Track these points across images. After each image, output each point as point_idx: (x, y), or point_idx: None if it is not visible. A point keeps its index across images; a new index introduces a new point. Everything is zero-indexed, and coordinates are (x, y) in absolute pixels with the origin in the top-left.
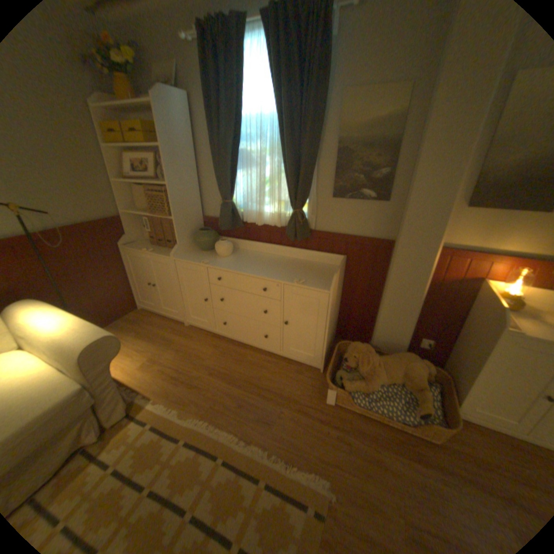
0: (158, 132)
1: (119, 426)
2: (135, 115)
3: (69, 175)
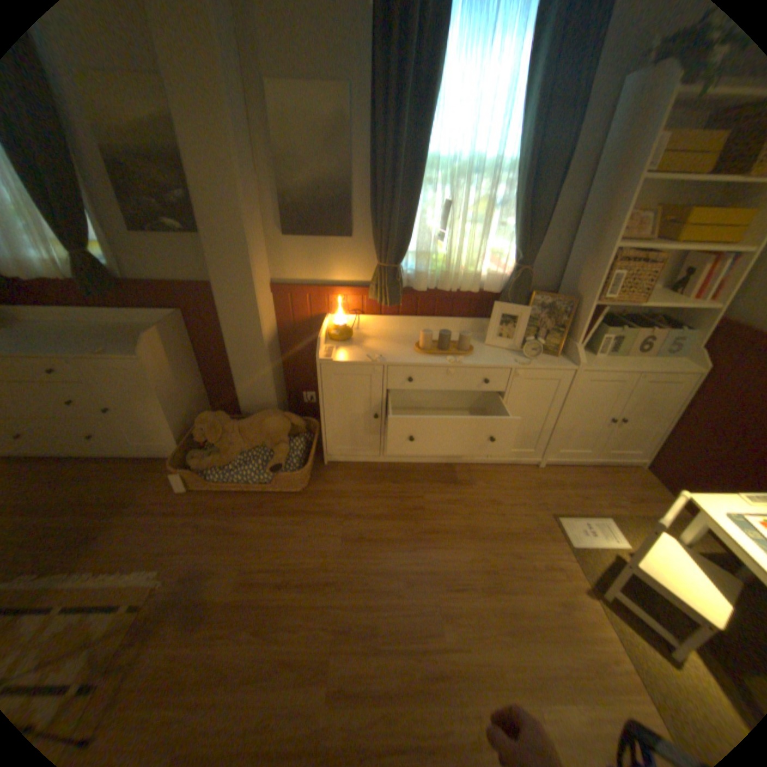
0: None
1: None
2: None
3: None
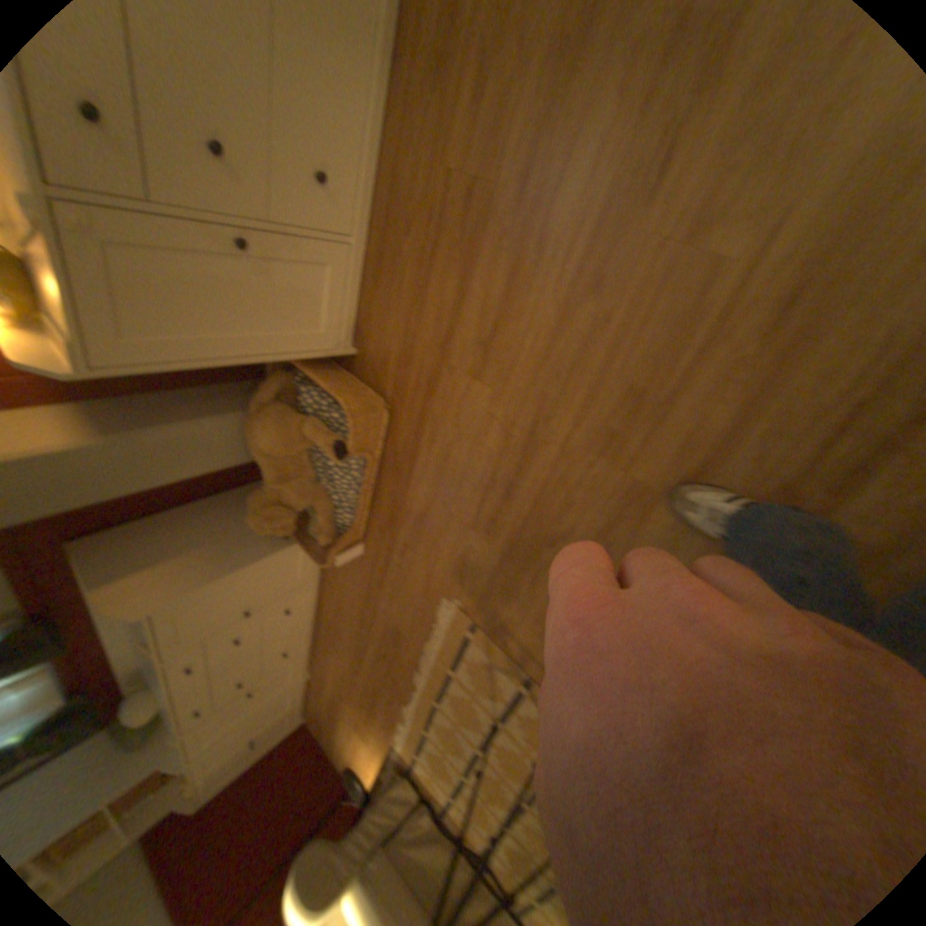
0: None
1: (411, 779)
2: None
3: None
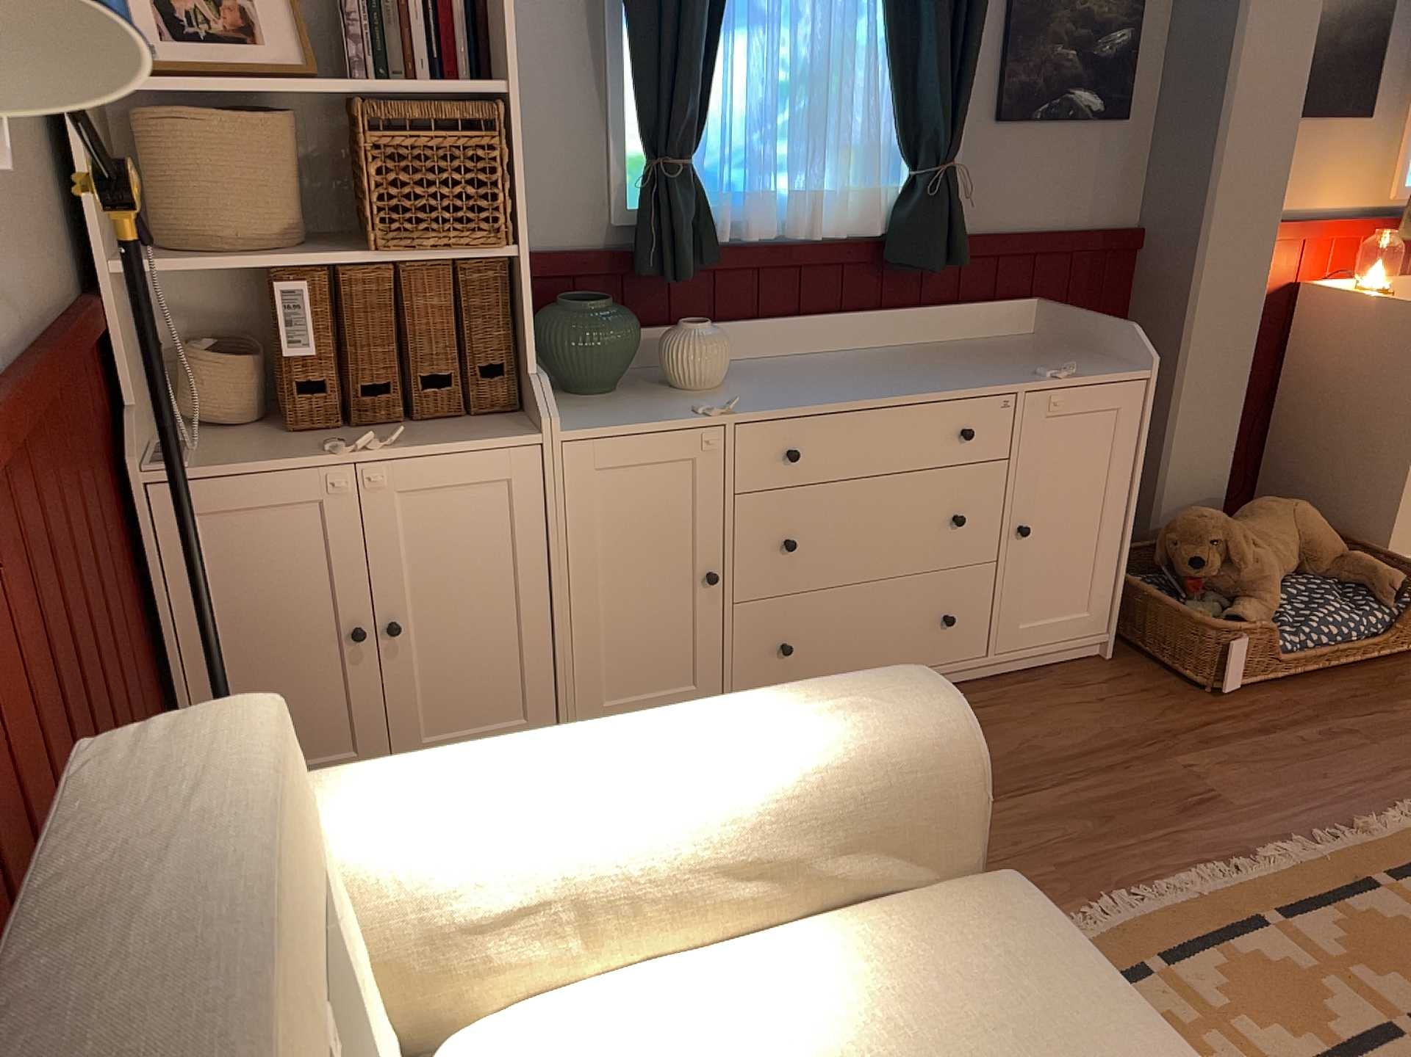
0: None
1: None
2: None
3: None
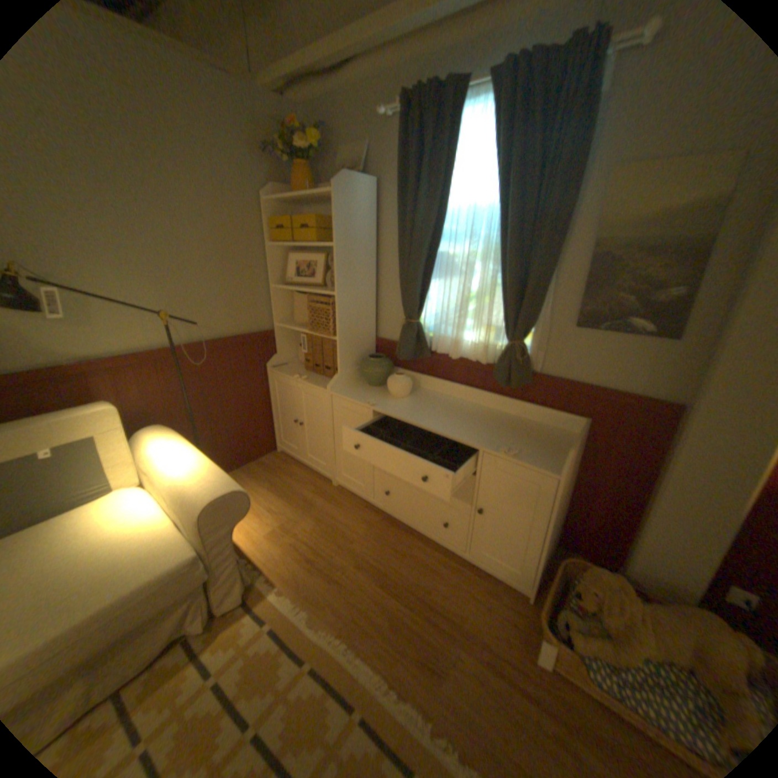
0: (335, 230)
1: (231, 618)
2: (310, 208)
3: (226, 279)
